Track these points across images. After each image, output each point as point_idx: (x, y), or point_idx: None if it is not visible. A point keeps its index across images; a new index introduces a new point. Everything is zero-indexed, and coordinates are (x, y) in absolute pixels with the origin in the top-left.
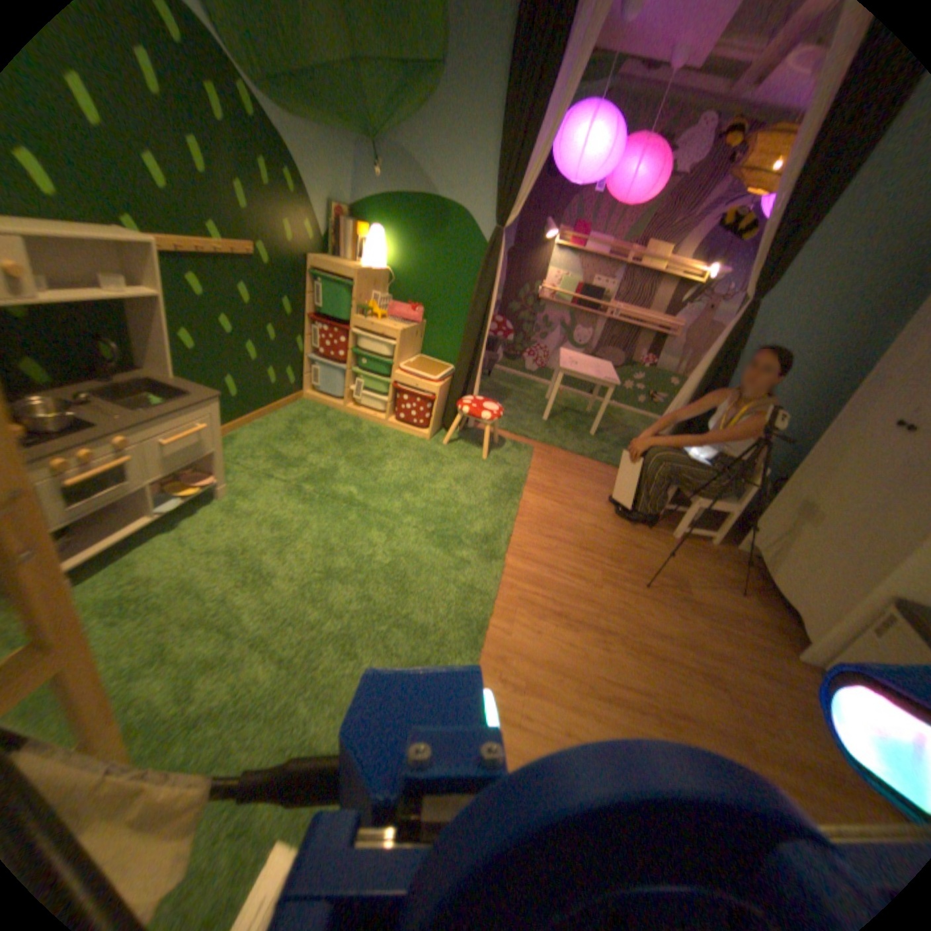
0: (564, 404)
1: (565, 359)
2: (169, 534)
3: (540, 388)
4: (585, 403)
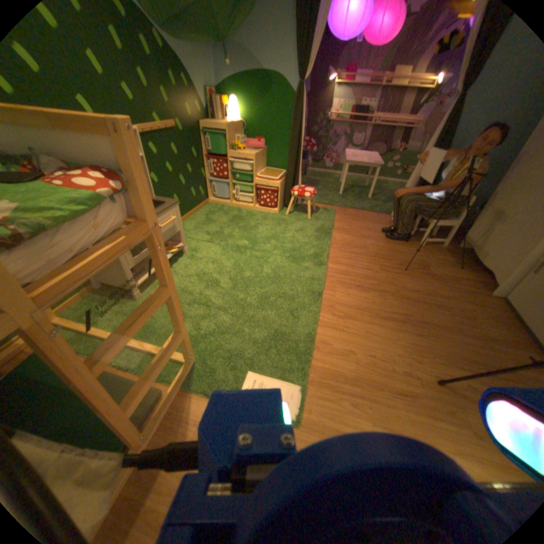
0: (351, 183)
1: (348, 155)
2: None
3: (335, 176)
4: (363, 180)
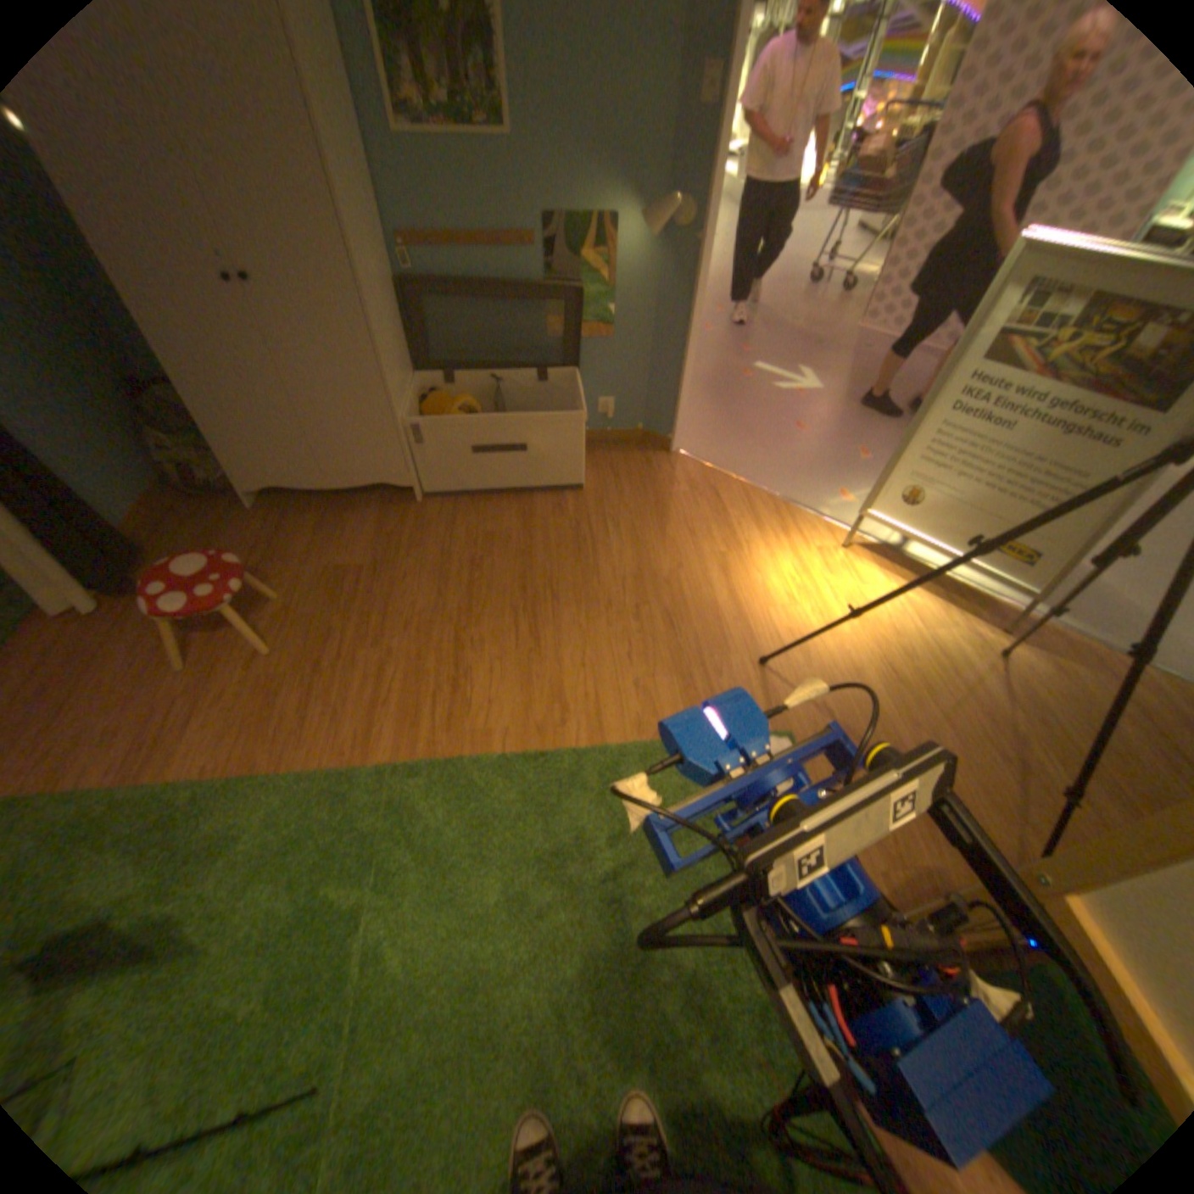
0: None
1: None
2: None
3: None
4: None
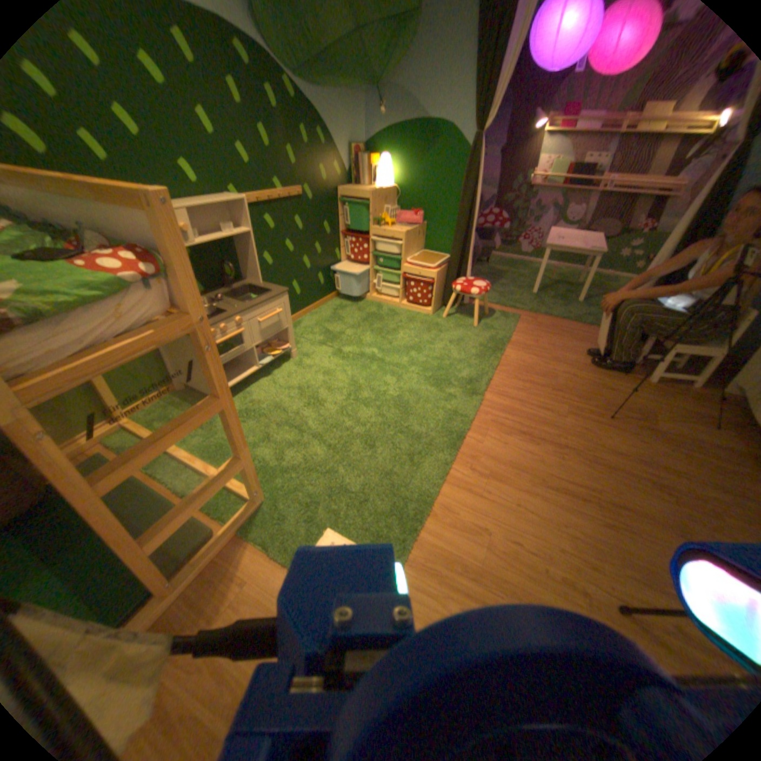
0: (556, 278)
1: (554, 236)
2: (266, 378)
3: (535, 267)
4: (579, 275)
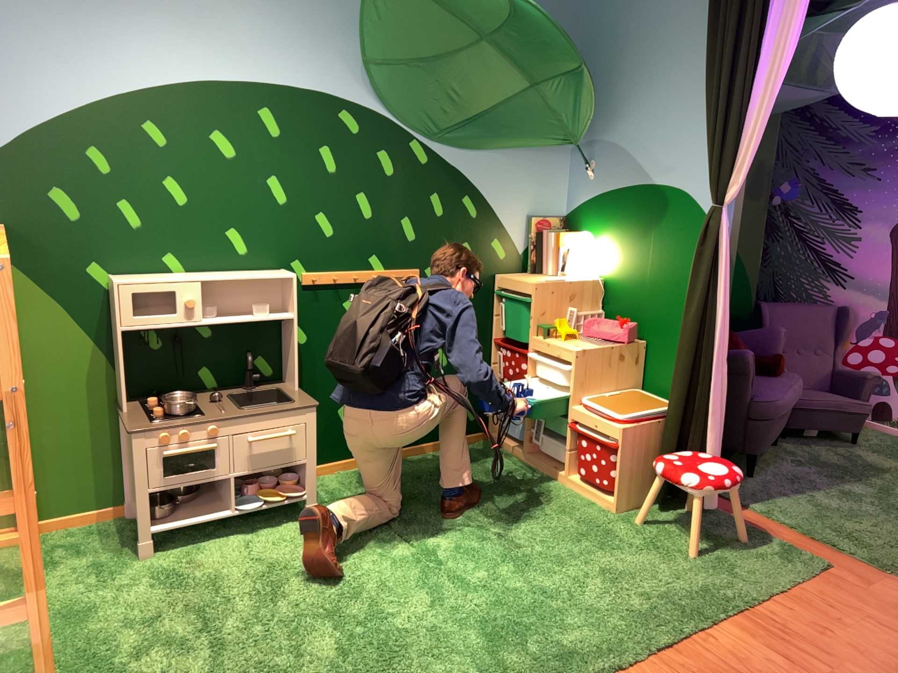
0: None
1: None
2: (251, 534)
3: None
4: None
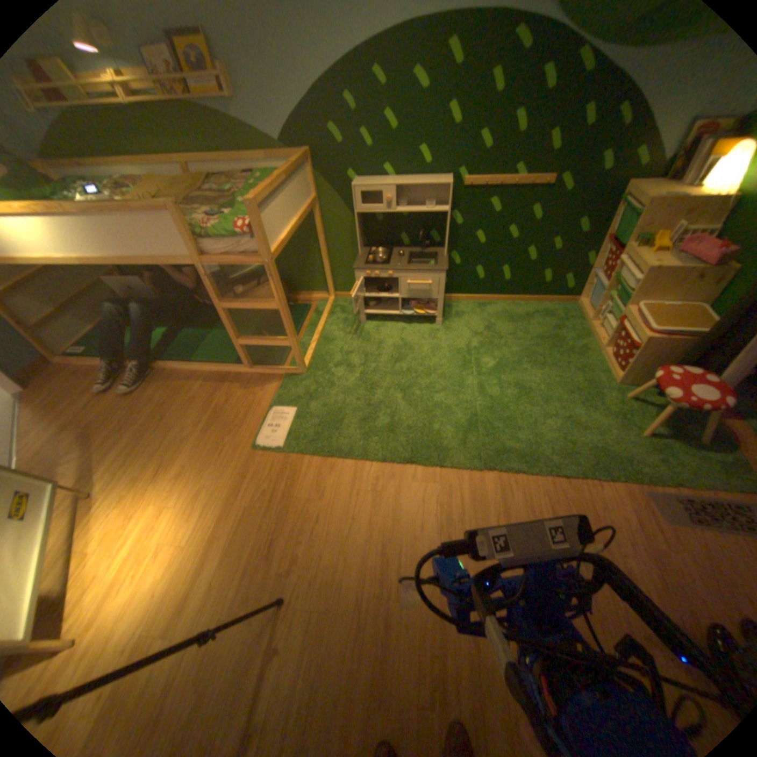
0: None
1: None
2: (404, 327)
3: None
4: None
